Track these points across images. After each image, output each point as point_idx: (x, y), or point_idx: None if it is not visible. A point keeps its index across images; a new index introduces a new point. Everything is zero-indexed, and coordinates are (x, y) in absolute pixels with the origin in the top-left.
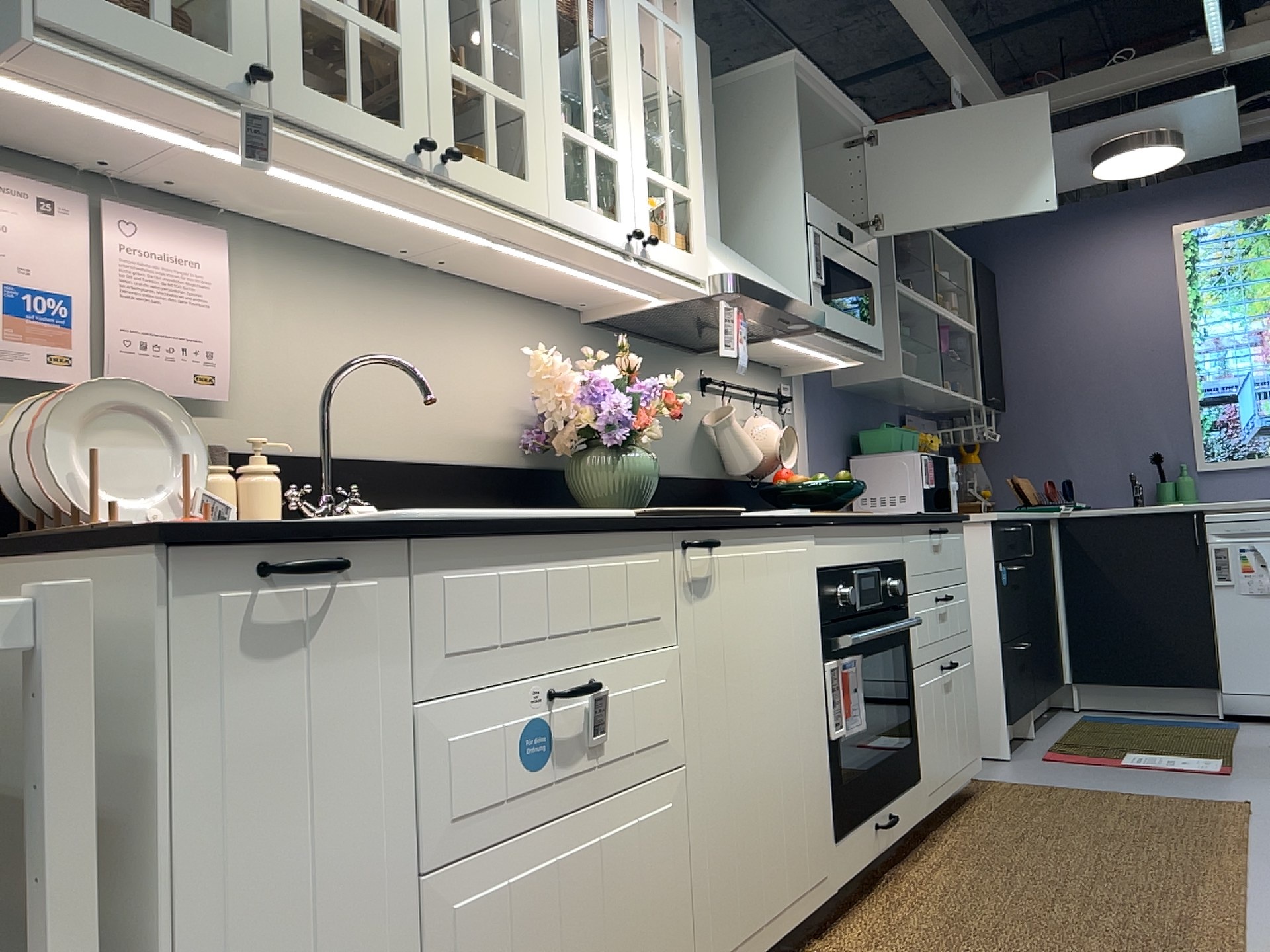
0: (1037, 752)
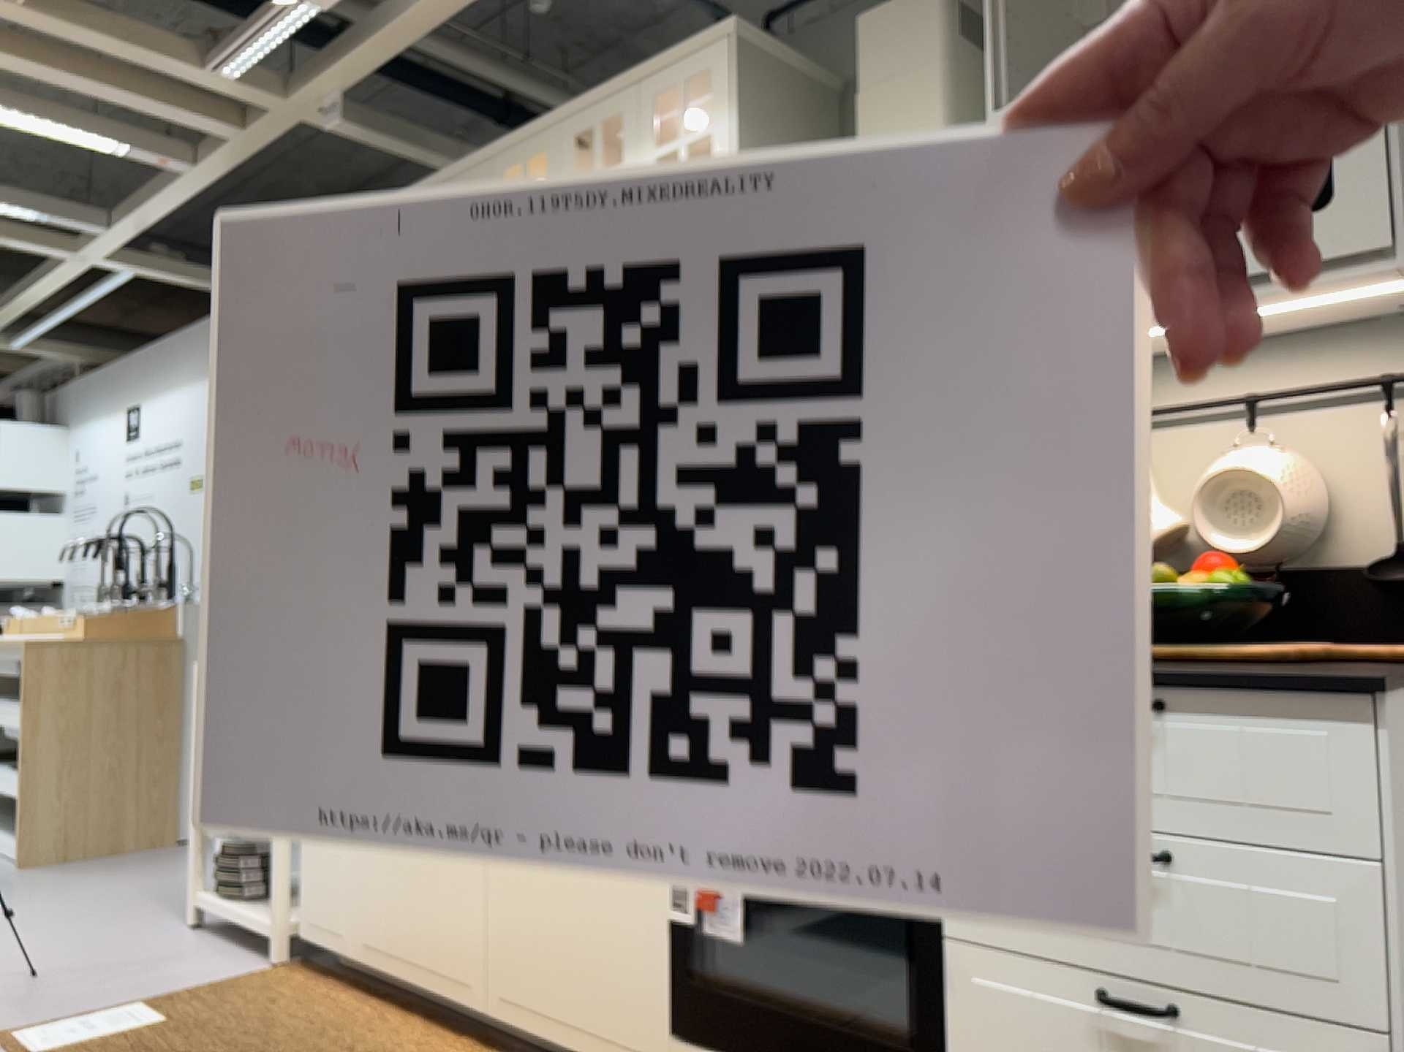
0: None
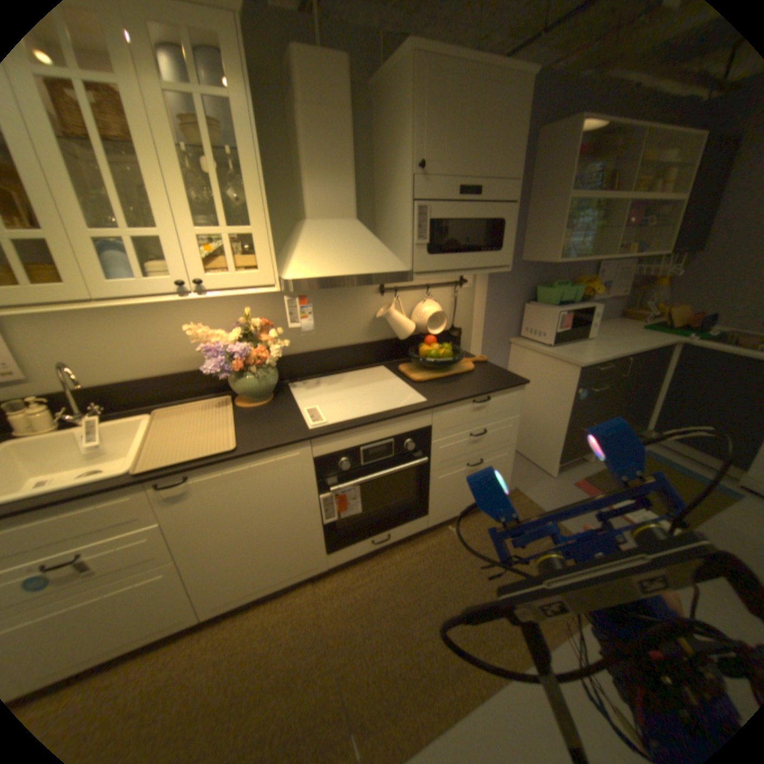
0: (578, 478)
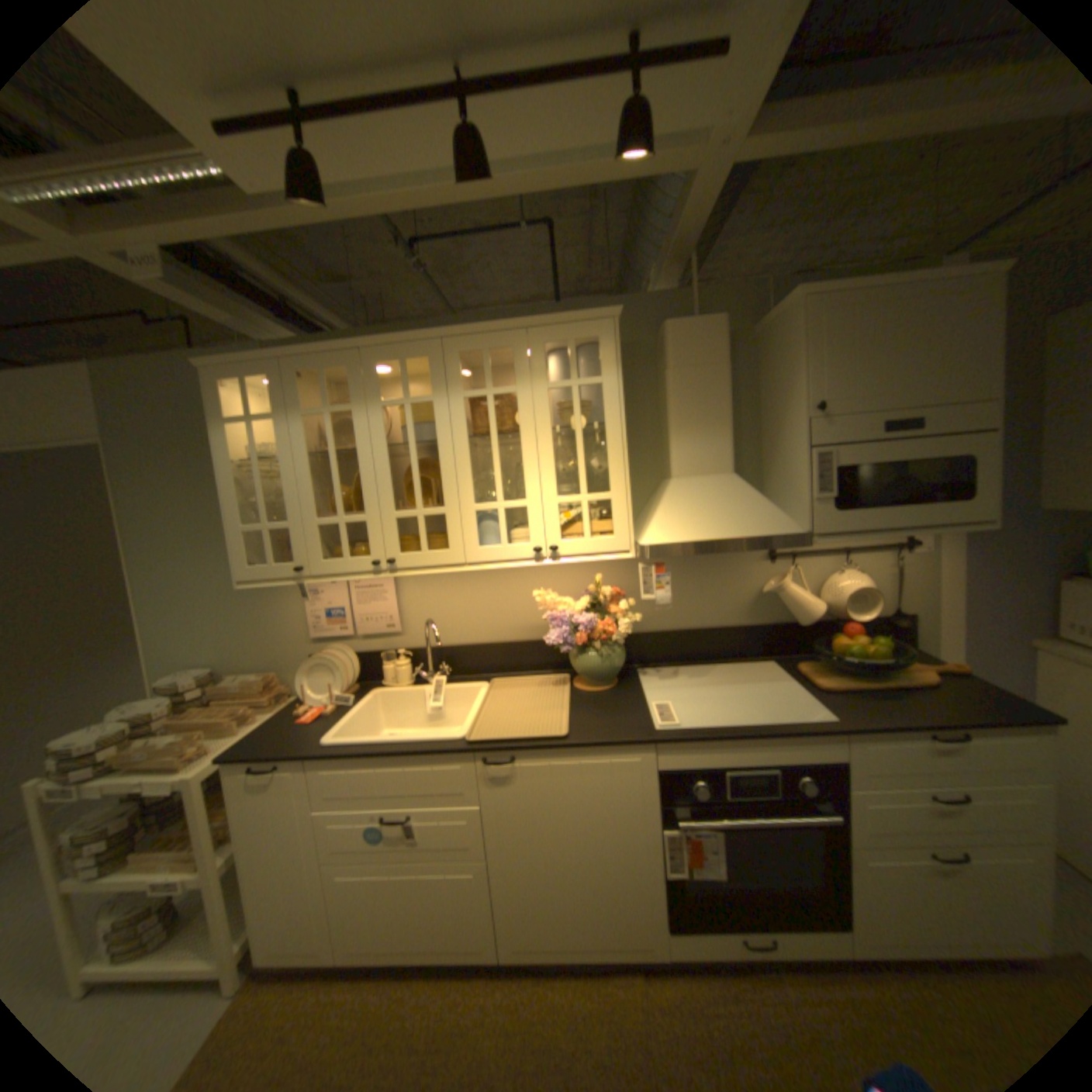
0: None
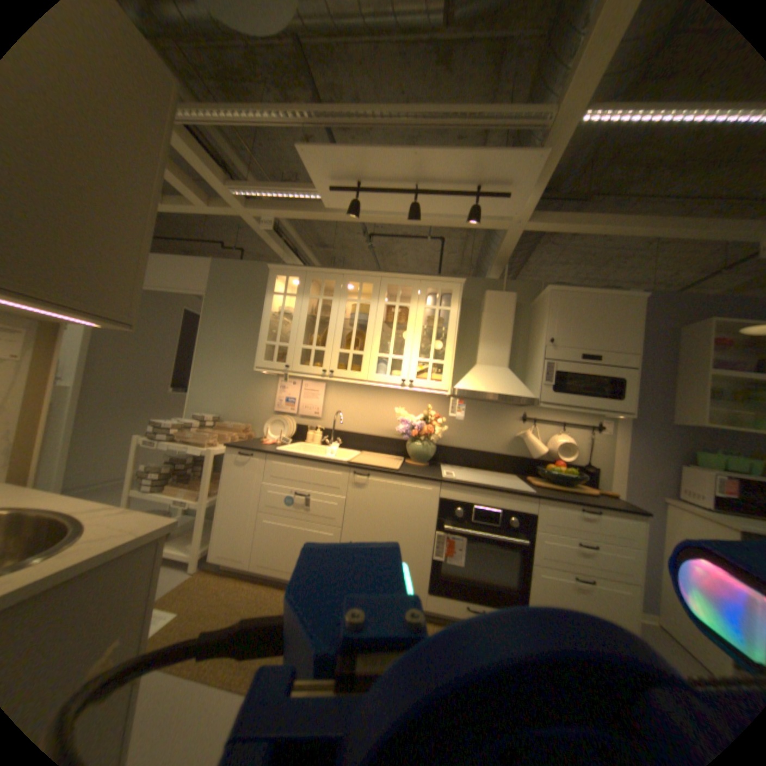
0: None
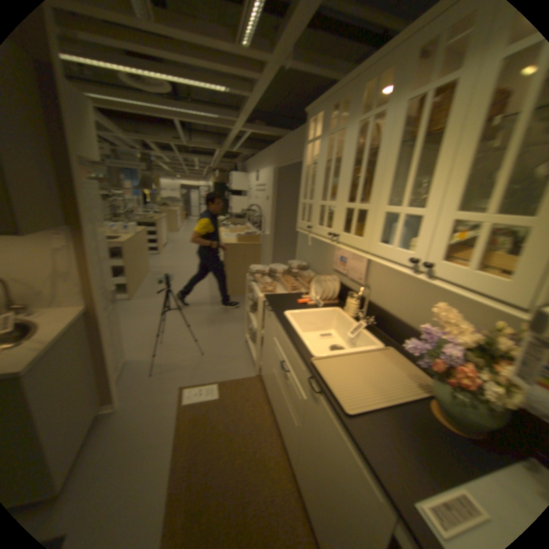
0: None
